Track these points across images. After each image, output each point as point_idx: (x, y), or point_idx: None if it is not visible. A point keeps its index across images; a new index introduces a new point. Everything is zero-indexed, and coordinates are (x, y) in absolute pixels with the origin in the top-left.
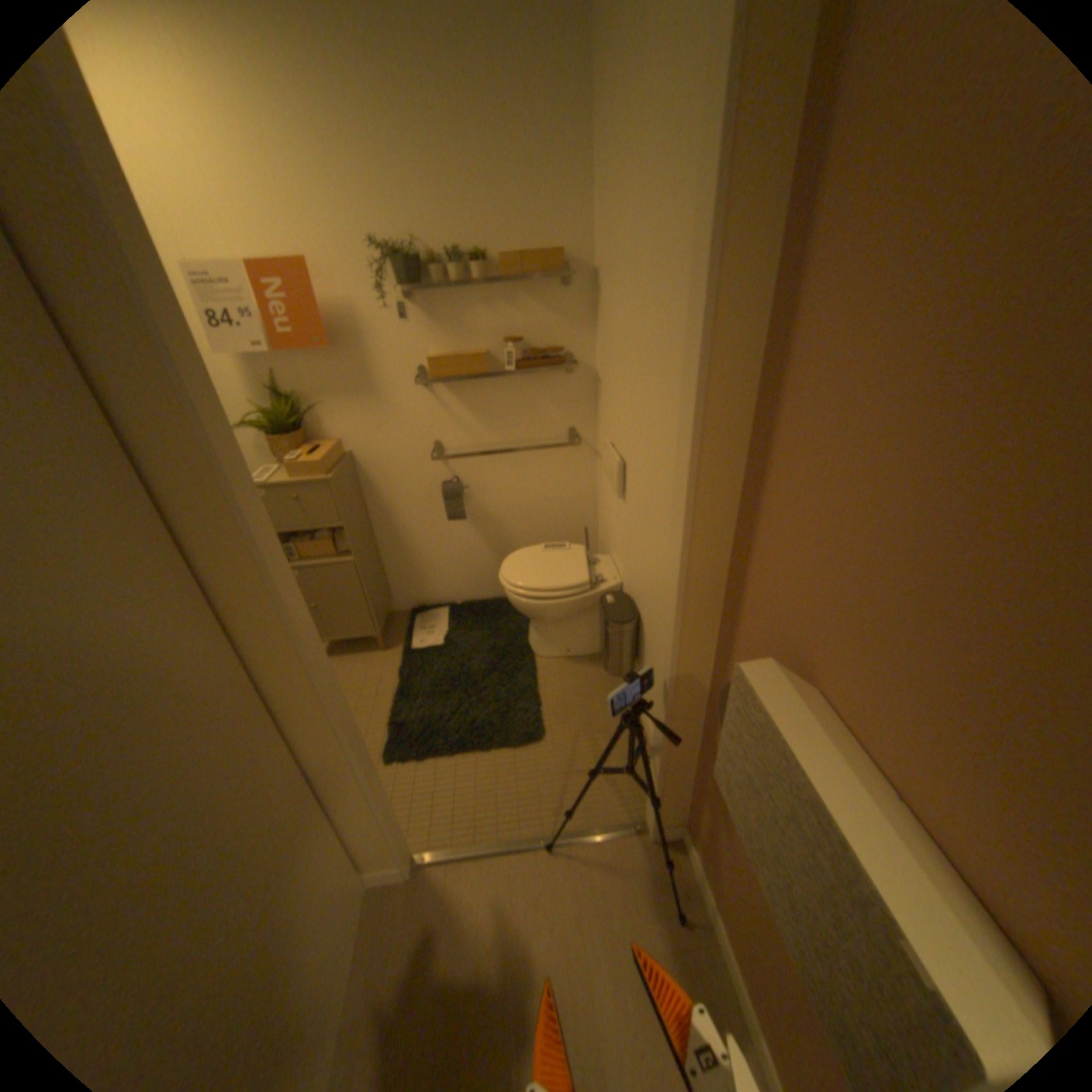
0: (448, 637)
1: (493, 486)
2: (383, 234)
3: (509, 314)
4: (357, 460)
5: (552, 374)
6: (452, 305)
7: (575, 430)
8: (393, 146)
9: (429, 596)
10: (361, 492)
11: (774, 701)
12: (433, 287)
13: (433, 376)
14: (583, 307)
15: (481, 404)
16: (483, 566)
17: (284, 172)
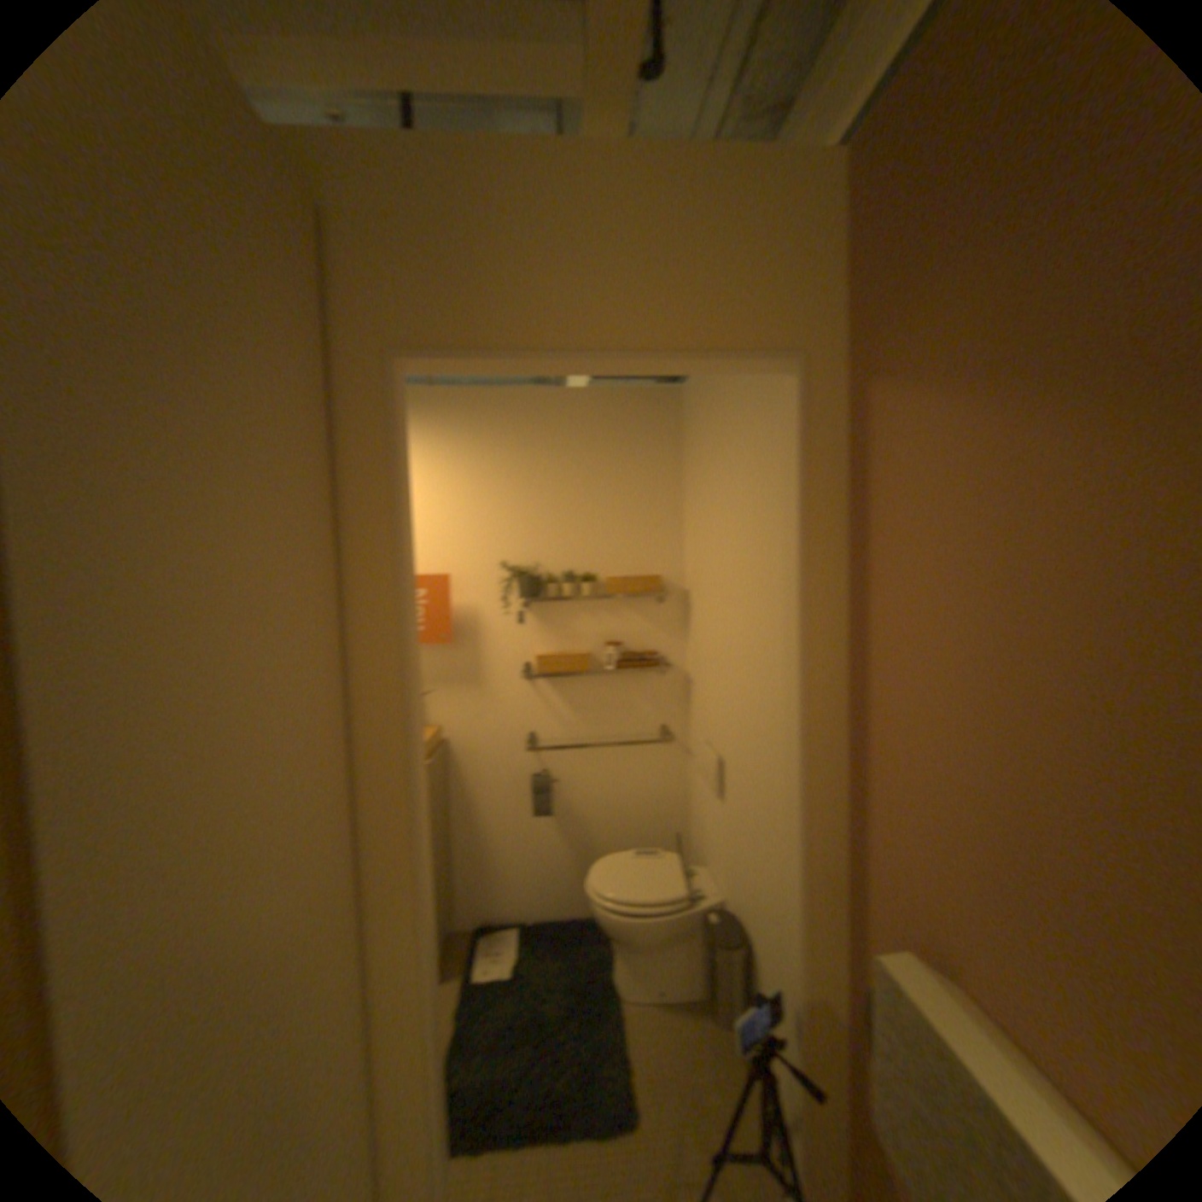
0: (514, 970)
1: (579, 782)
2: (512, 560)
3: (609, 622)
4: (448, 748)
5: (644, 674)
6: (560, 613)
7: (665, 727)
8: (531, 504)
9: (493, 912)
10: (445, 781)
11: (919, 996)
12: (547, 599)
13: (537, 671)
14: (674, 619)
15: (577, 698)
16: (560, 876)
17: (445, 517)
